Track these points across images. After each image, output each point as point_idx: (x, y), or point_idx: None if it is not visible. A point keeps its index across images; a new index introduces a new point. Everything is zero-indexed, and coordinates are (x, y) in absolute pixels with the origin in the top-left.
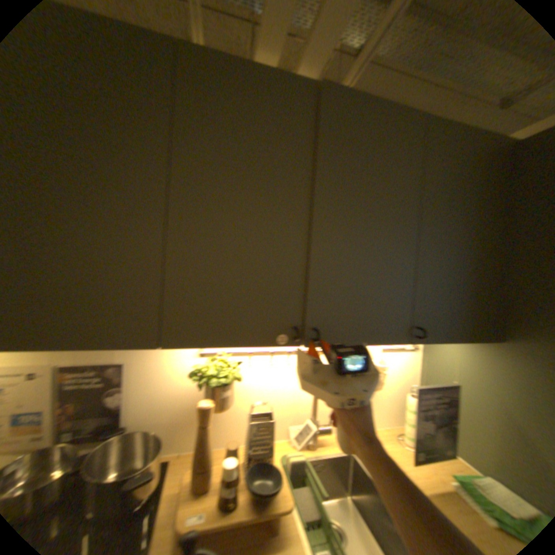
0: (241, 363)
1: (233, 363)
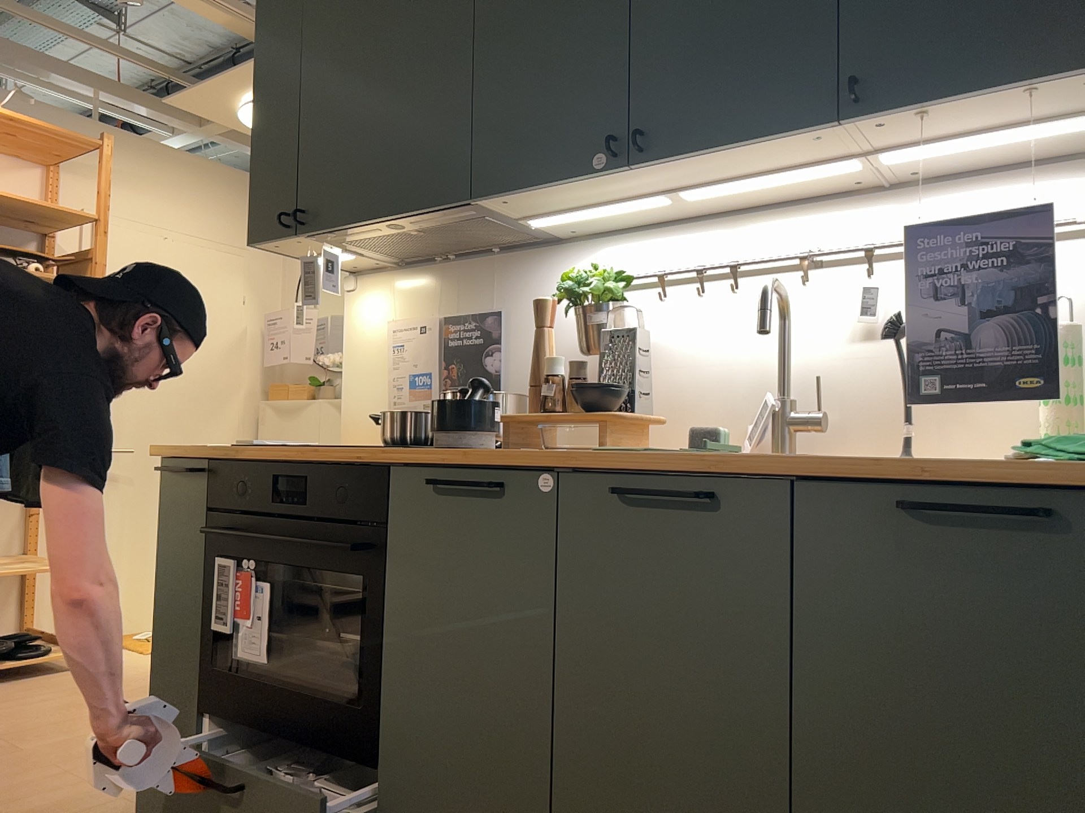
0: (633, 279)
1: (614, 274)
